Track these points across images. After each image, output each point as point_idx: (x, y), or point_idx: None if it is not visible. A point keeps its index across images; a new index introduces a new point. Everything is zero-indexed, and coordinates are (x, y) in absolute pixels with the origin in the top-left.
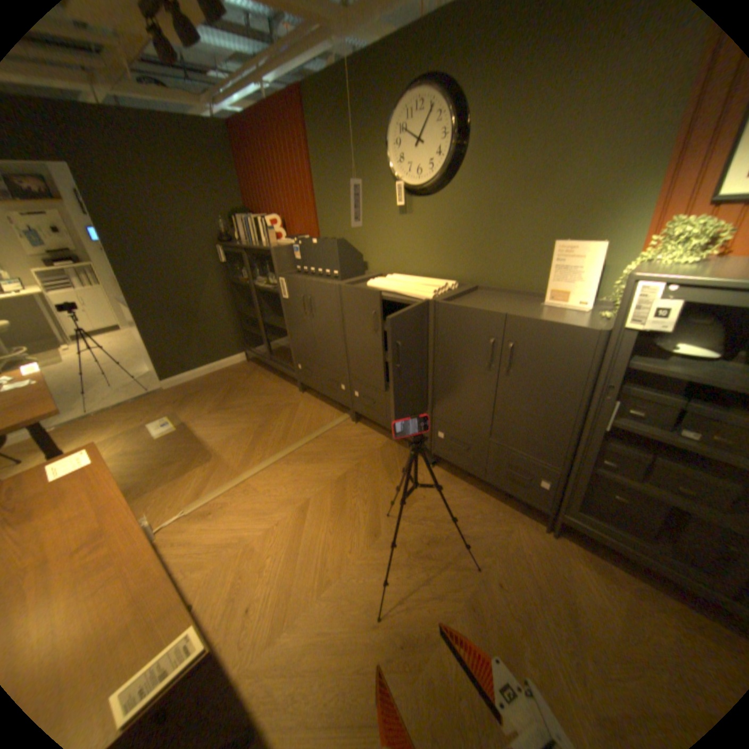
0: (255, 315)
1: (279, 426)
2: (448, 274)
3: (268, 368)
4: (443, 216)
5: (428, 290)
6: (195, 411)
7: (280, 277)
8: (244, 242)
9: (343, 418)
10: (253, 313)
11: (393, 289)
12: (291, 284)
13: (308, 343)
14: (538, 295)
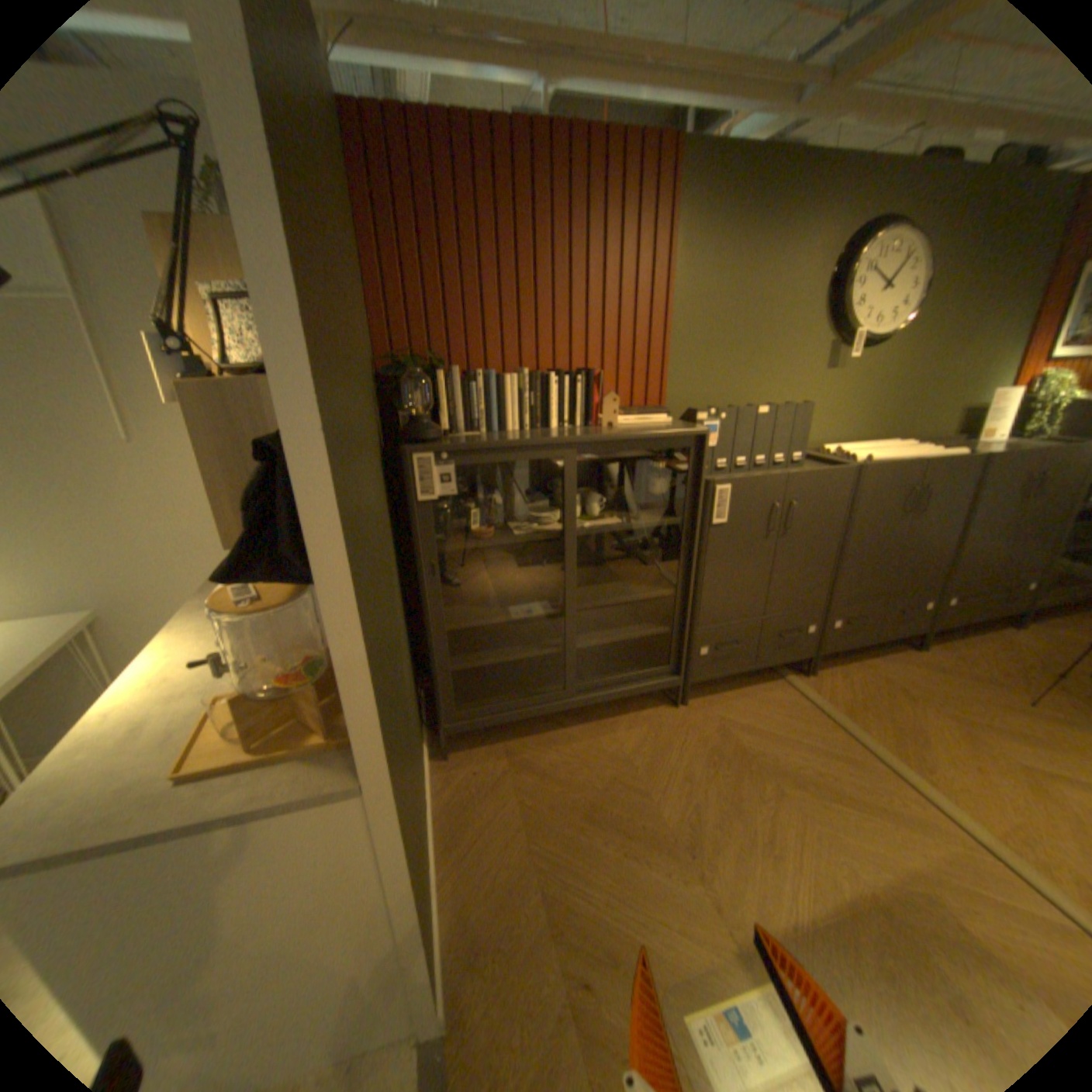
0: (516, 613)
1: (805, 762)
2: (872, 436)
3: (521, 733)
4: (880, 371)
5: (938, 449)
6: (676, 923)
7: (715, 485)
8: (466, 437)
9: (801, 683)
10: (492, 614)
11: (917, 456)
12: (744, 492)
13: (749, 593)
14: (959, 439)
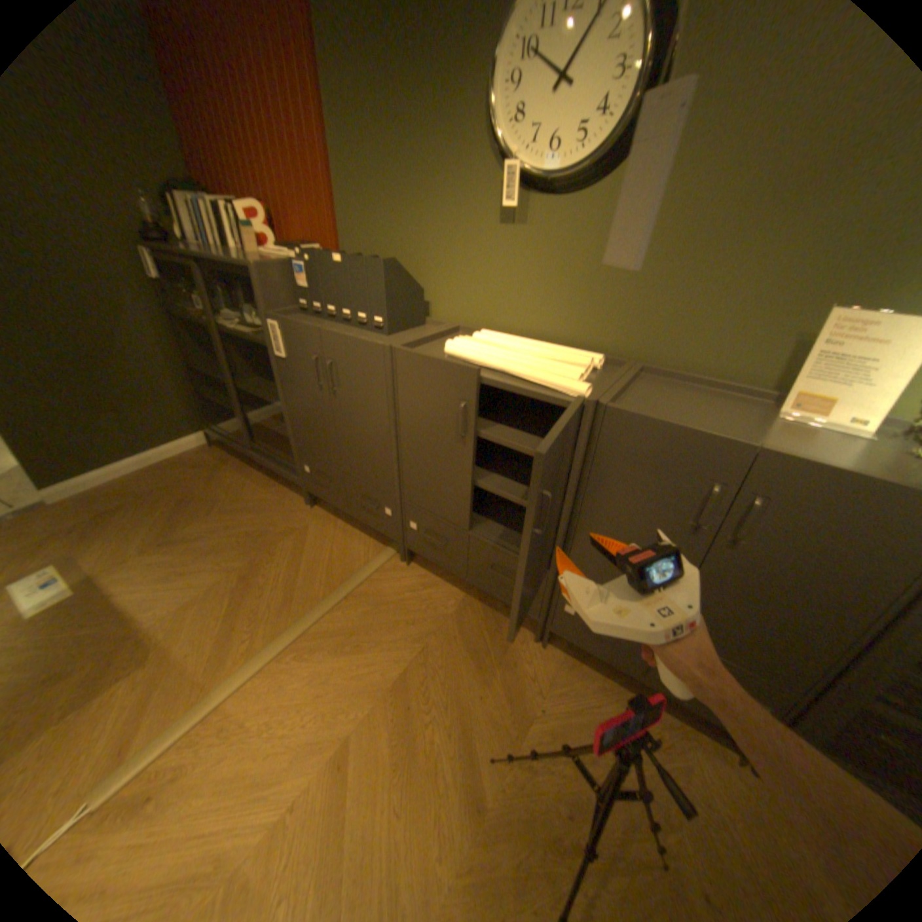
0: (221, 375)
1: (277, 577)
2: (583, 339)
3: (248, 459)
4: (588, 235)
5: (568, 373)
6: (114, 550)
7: (270, 319)
8: (195, 245)
9: (386, 556)
10: (217, 370)
11: (500, 366)
12: (292, 334)
13: (324, 436)
14: (758, 394)
